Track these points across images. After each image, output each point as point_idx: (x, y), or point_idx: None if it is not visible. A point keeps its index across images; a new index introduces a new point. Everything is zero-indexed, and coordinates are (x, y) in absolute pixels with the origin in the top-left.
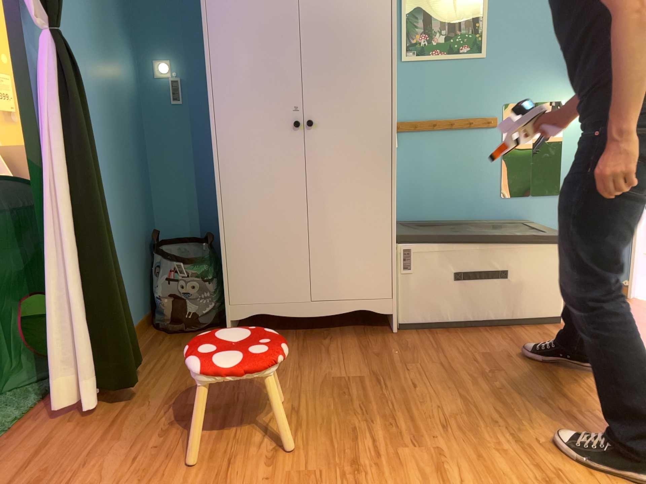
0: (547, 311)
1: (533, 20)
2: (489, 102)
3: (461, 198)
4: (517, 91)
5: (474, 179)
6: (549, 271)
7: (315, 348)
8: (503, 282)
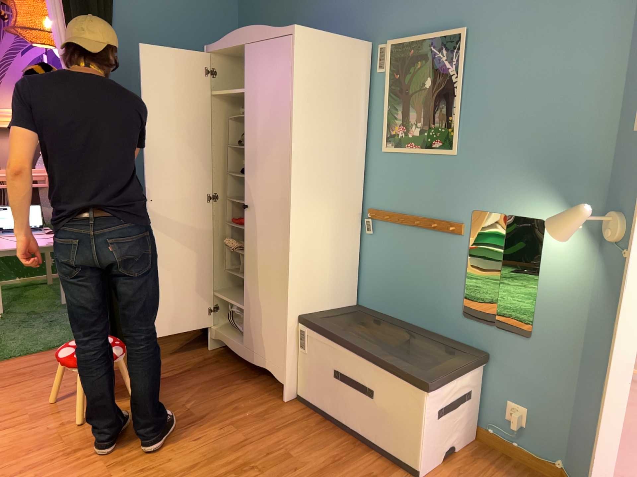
0: (408, 460)
1: (513, 114)
2: (458, 205)
3: (423, 301)
4: (488, 198)
5: (437, 286)
6: (412, 416)
7: (223, 383)
8: (371, 405)
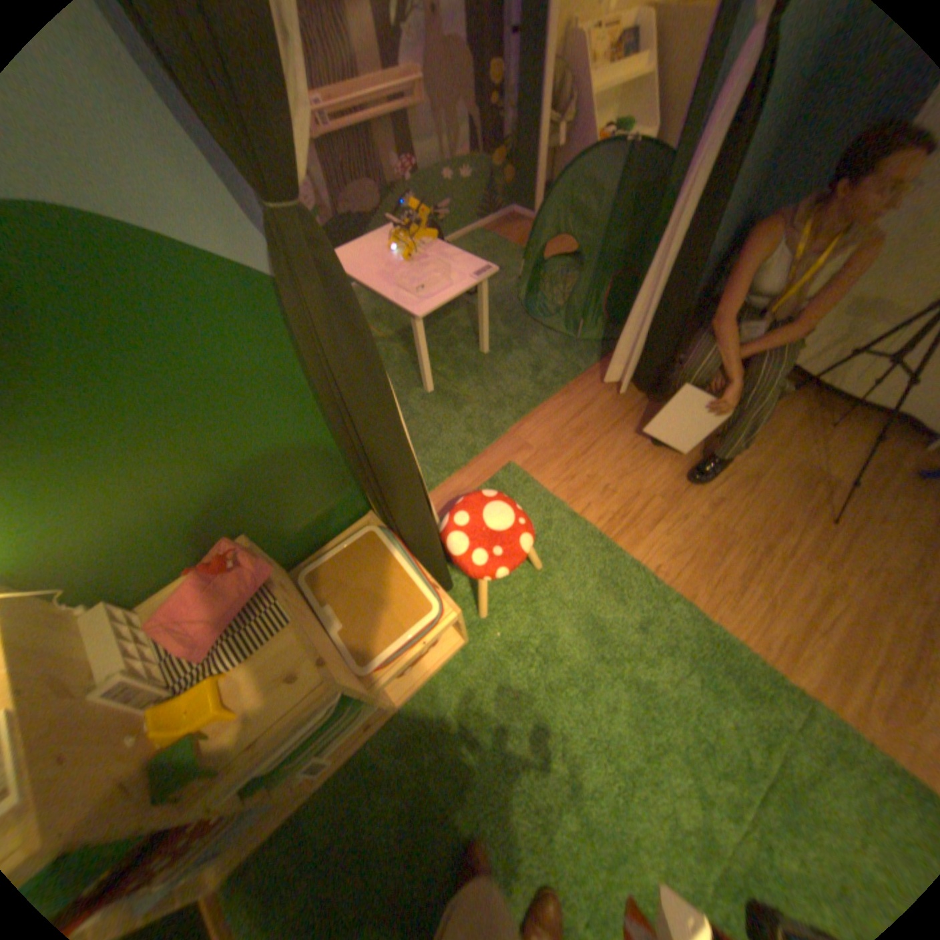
0: None
1: None
2: None
3: None
4: None
5: None
6: None
7: (824, 425)
8: None
